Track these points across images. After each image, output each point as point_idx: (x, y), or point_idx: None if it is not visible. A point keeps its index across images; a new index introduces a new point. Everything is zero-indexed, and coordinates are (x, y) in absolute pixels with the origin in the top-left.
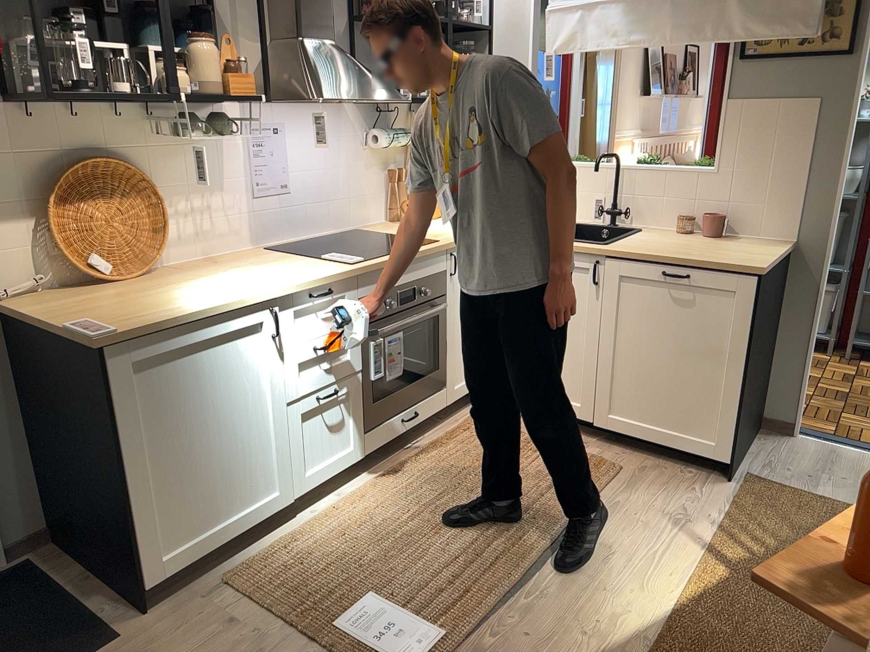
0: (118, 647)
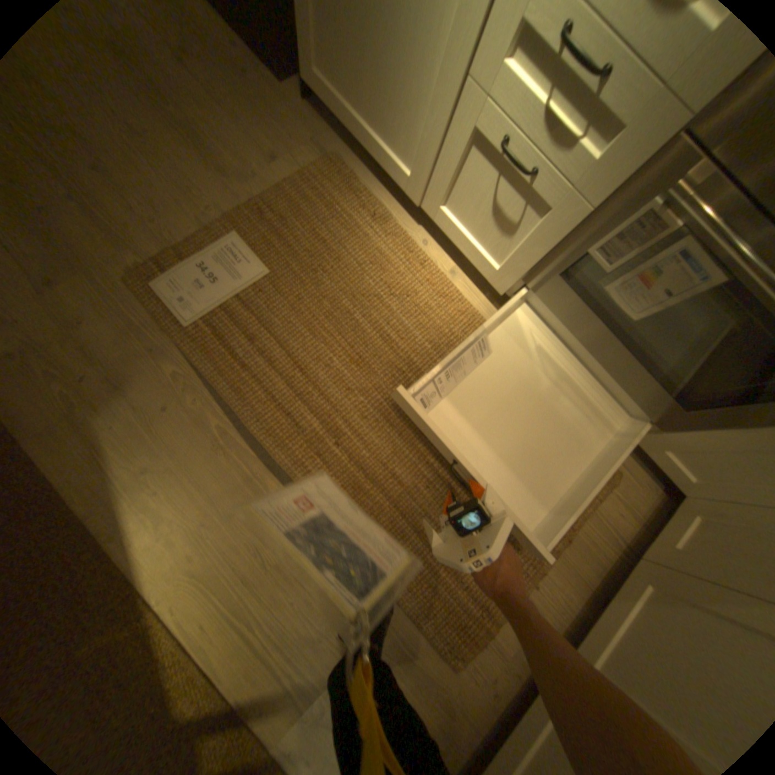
0: (268, 82)
